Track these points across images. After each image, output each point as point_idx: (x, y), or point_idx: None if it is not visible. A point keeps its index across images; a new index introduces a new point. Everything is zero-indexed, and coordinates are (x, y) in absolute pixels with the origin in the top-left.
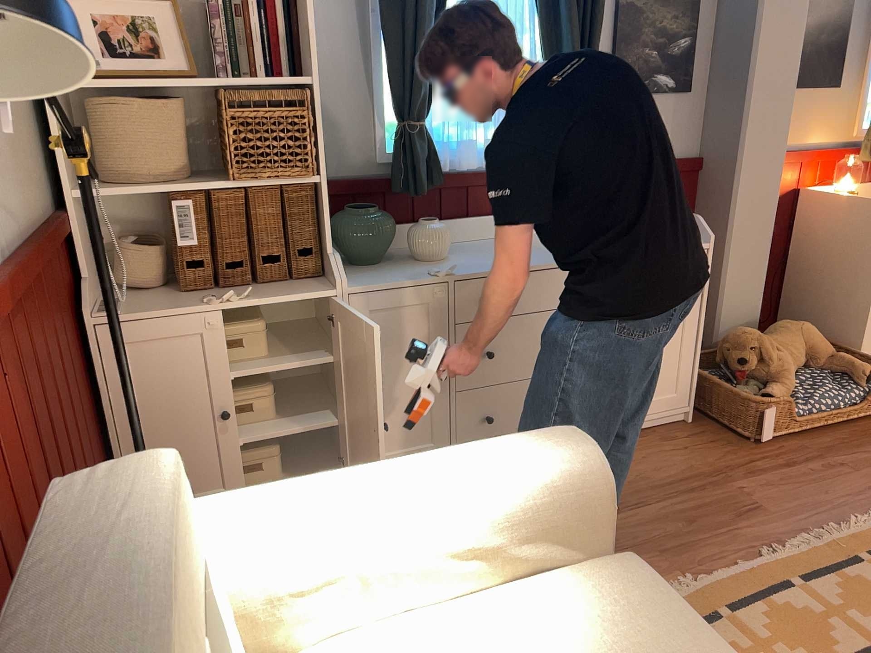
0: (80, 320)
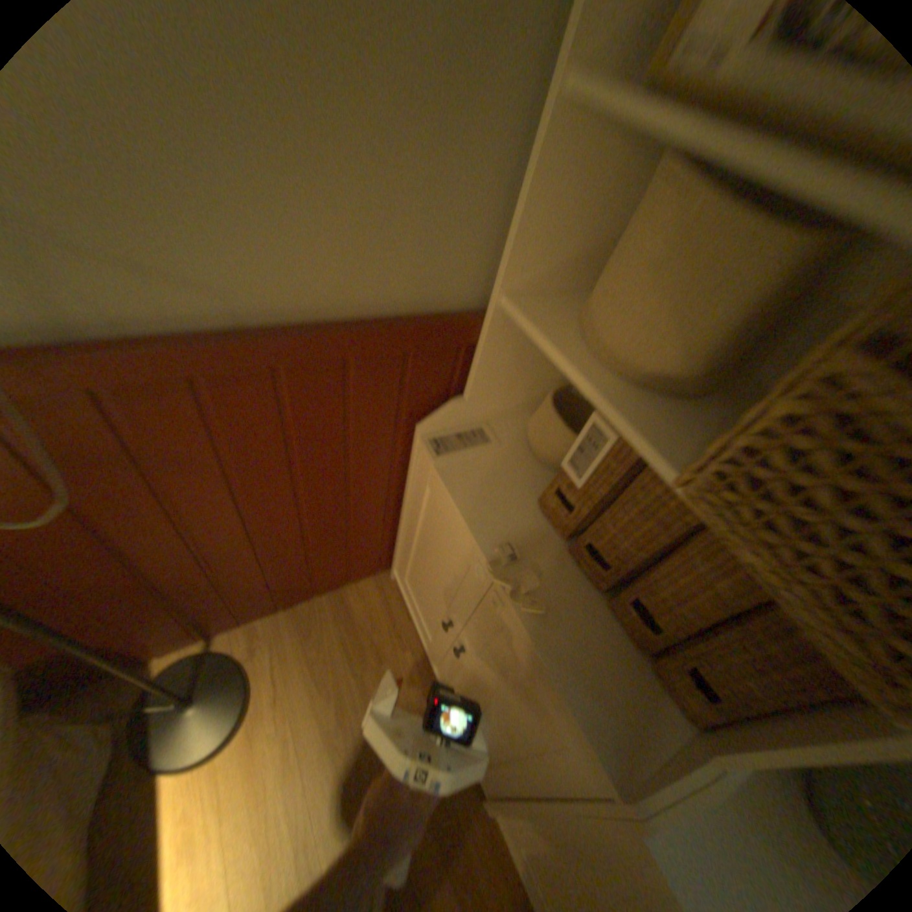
0: (419, 431)
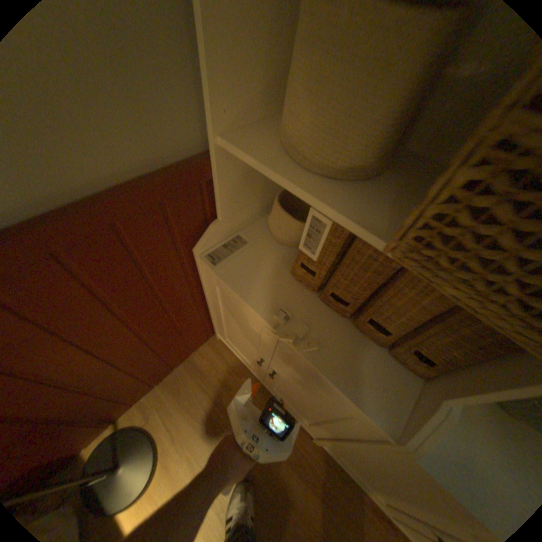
0: (197, 253)
